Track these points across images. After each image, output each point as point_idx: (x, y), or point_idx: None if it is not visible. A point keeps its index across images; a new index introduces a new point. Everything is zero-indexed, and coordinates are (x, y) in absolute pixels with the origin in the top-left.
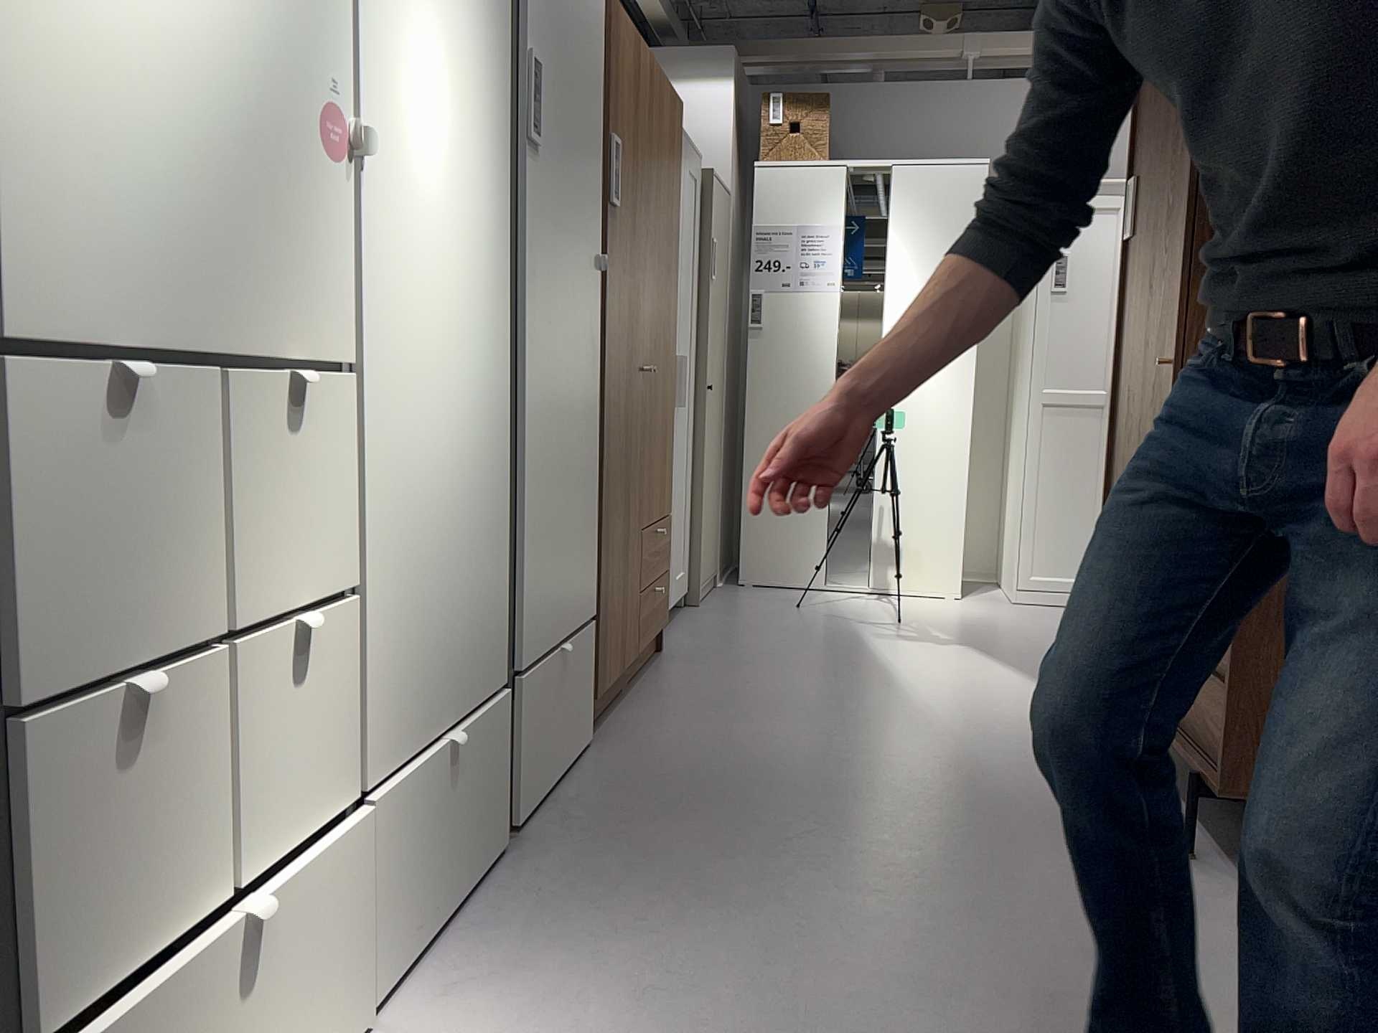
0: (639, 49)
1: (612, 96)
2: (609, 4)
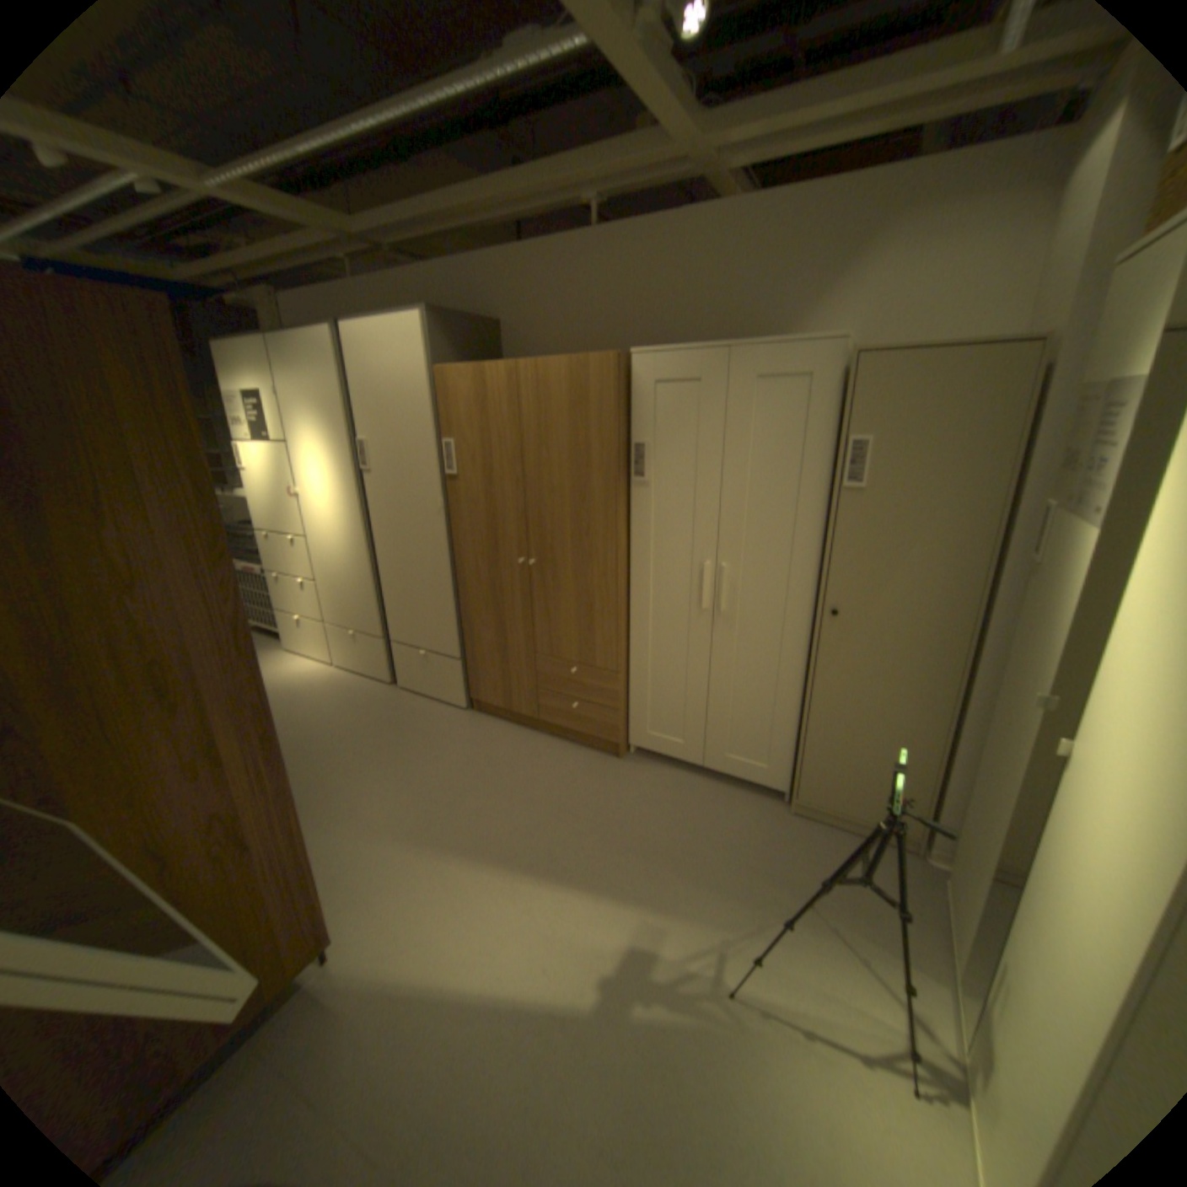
0: (488, 372)
1: (448, 420)
2: (435, 376)
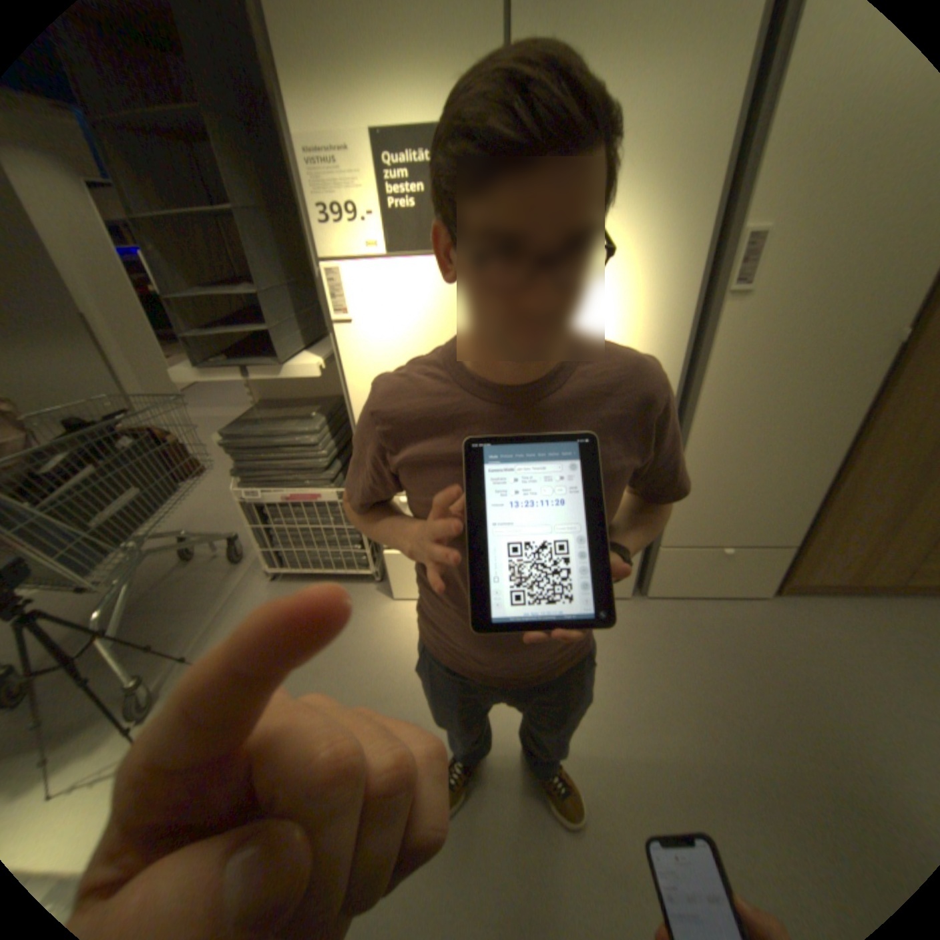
0: None
1: None
2: None
